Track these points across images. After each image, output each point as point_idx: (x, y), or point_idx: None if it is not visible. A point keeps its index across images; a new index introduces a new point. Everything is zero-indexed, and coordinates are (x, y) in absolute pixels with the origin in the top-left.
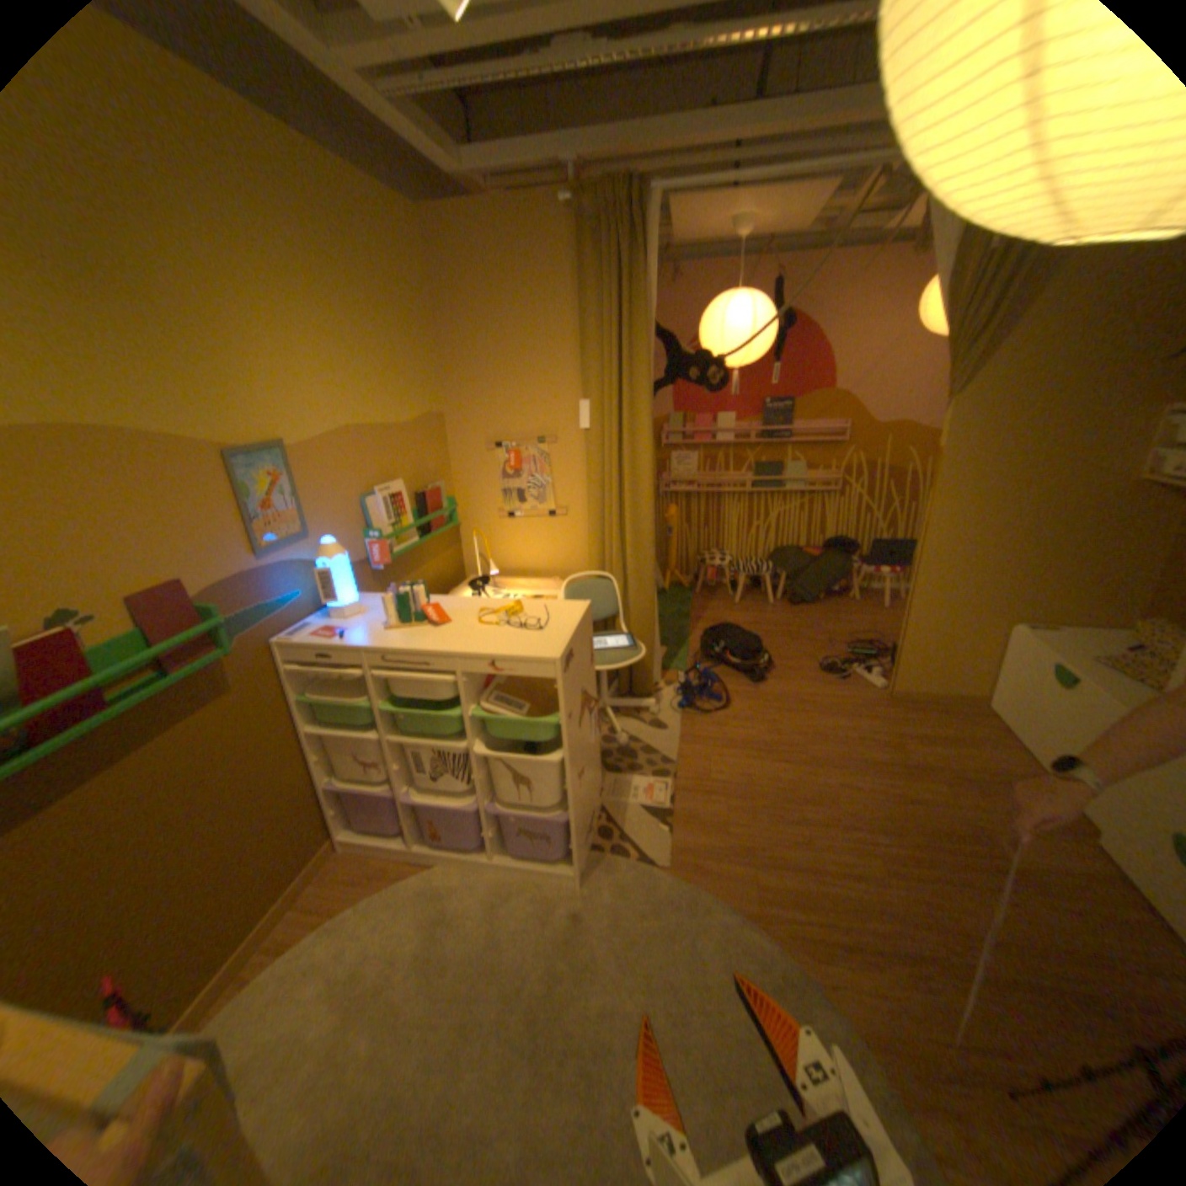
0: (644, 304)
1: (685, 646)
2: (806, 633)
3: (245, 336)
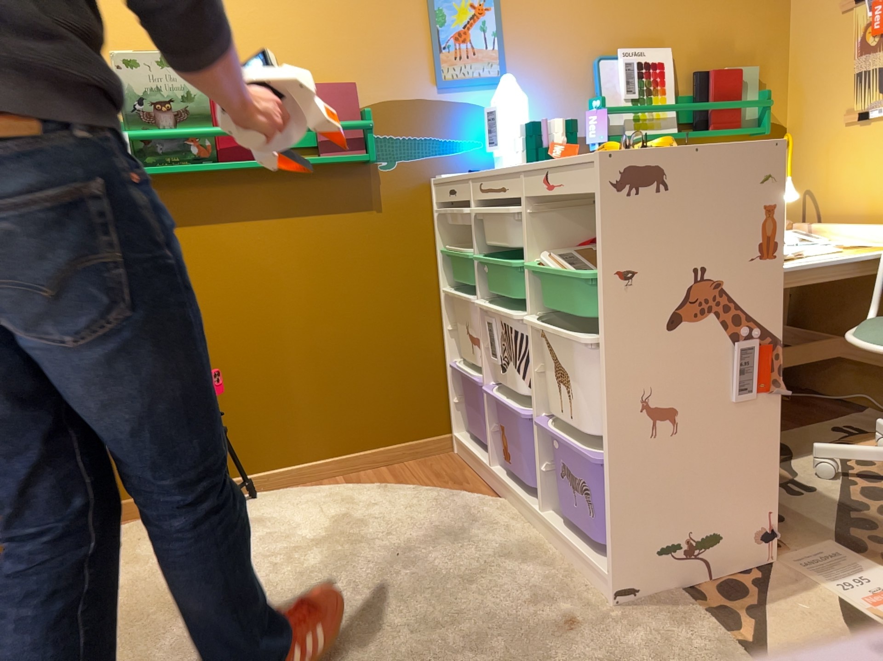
0: None
1: None
2: None
3: None
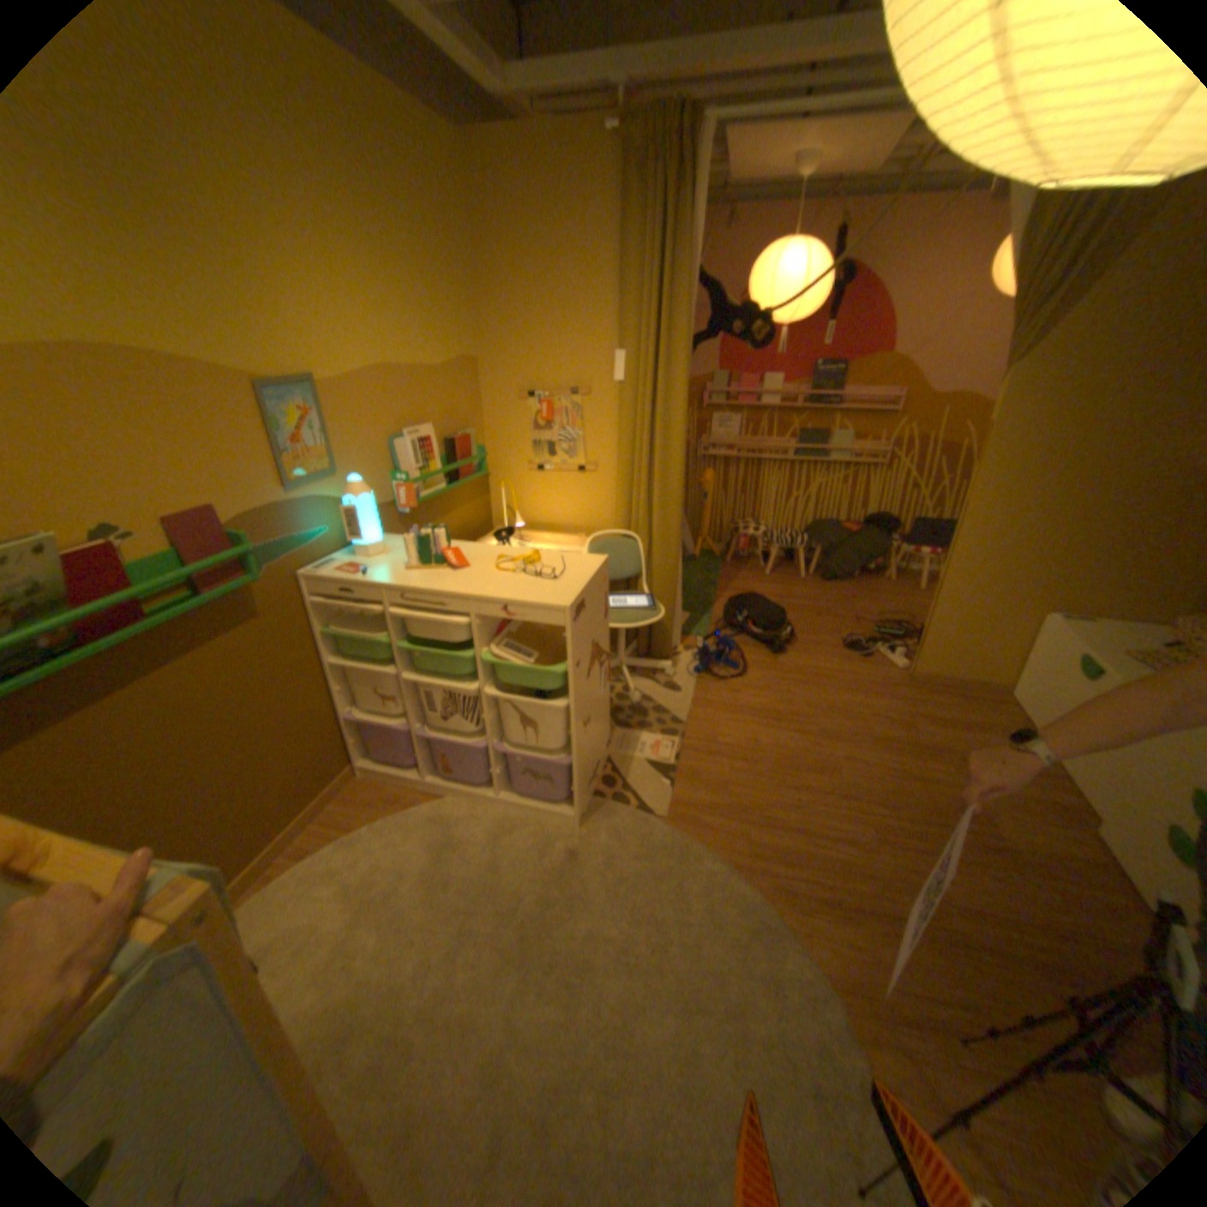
0: (687, 248)
1: (708, 613)
2: (834, 609)
3: (275, 265)
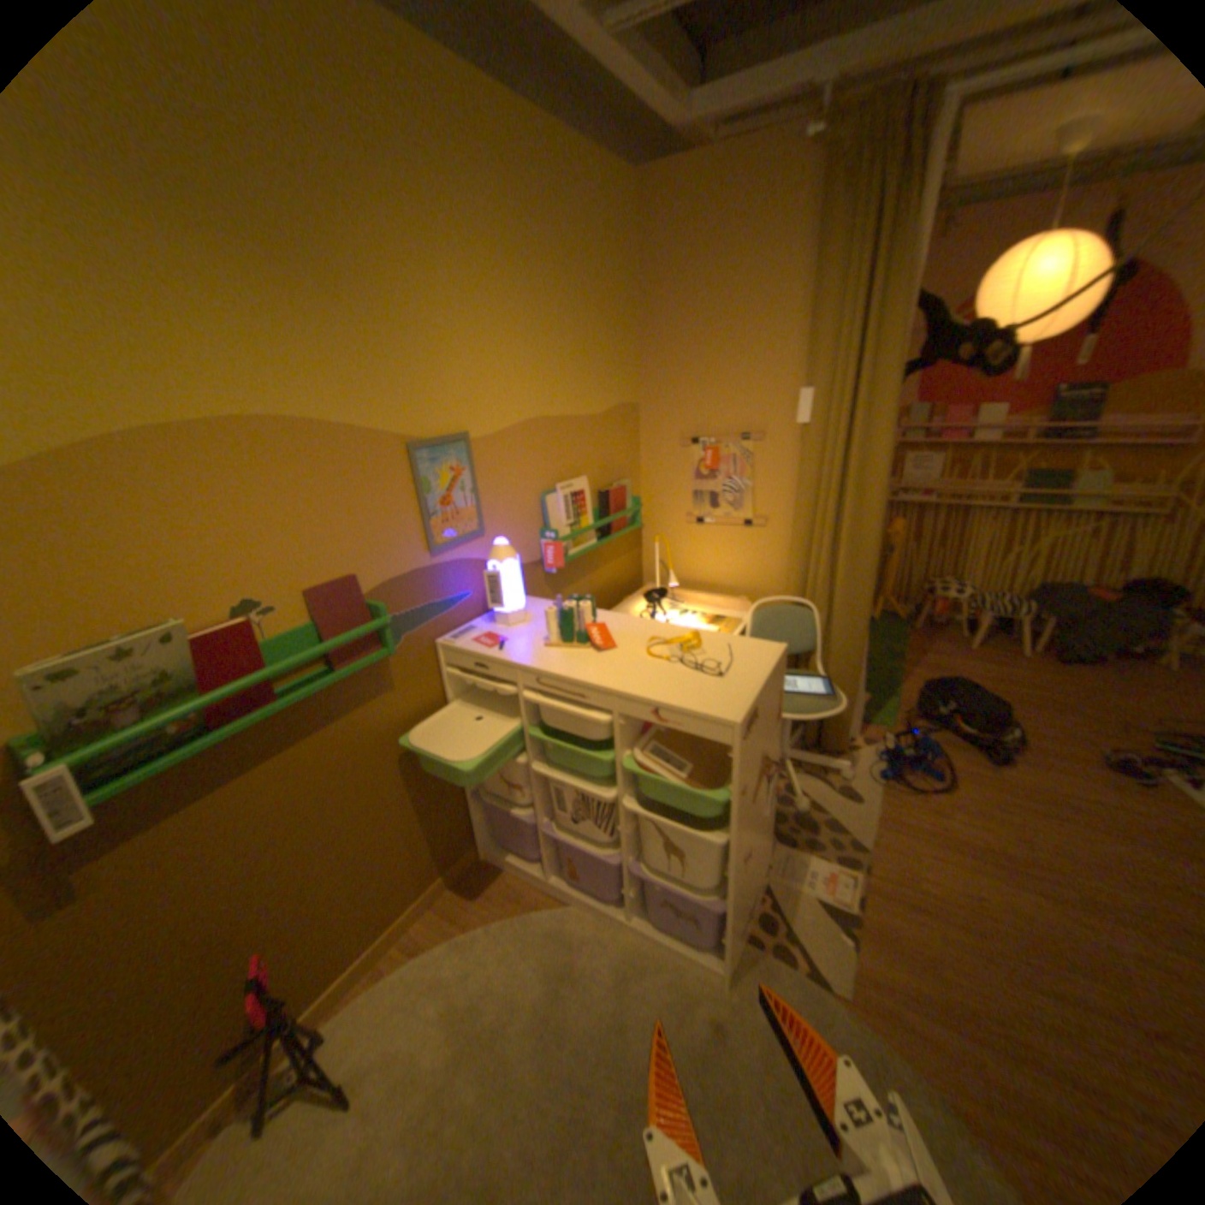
0: (910, 257)
1: (897, 696)
2: (1083, 706)
3: (441, 321)
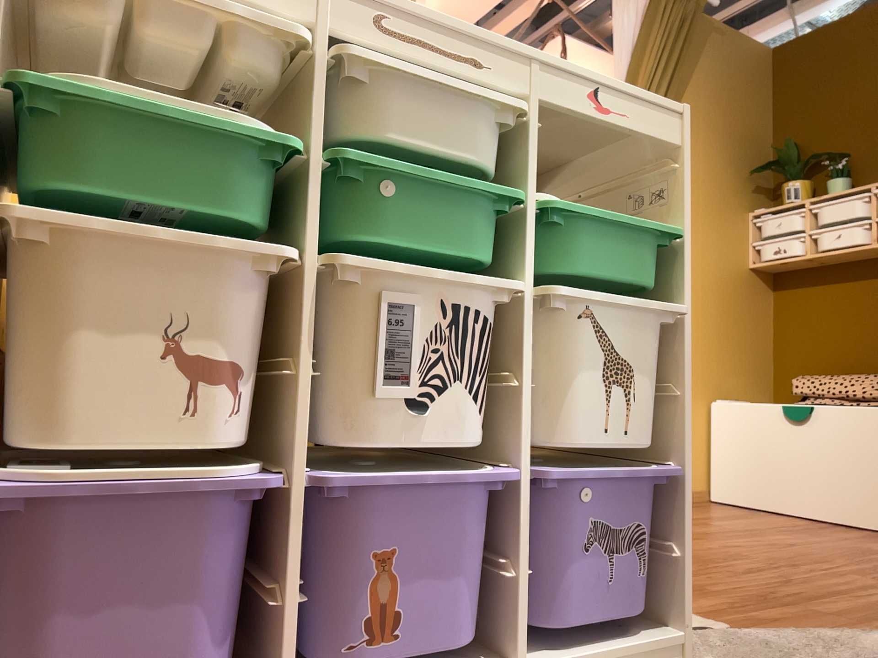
0: None
1: None
2: None
3: None
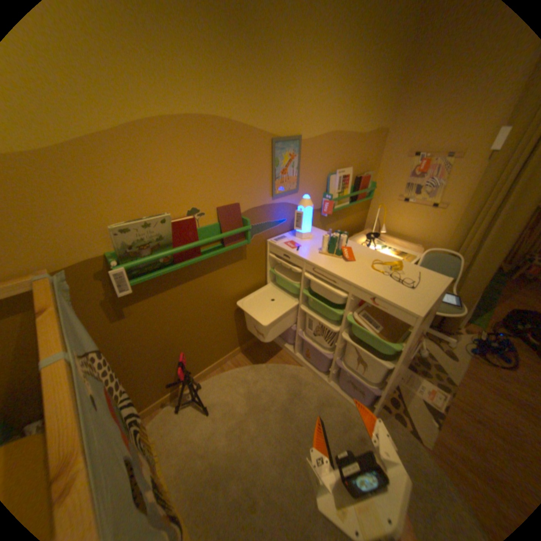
0: None
1: (491, 312)
2: None
3: (300, 68)
